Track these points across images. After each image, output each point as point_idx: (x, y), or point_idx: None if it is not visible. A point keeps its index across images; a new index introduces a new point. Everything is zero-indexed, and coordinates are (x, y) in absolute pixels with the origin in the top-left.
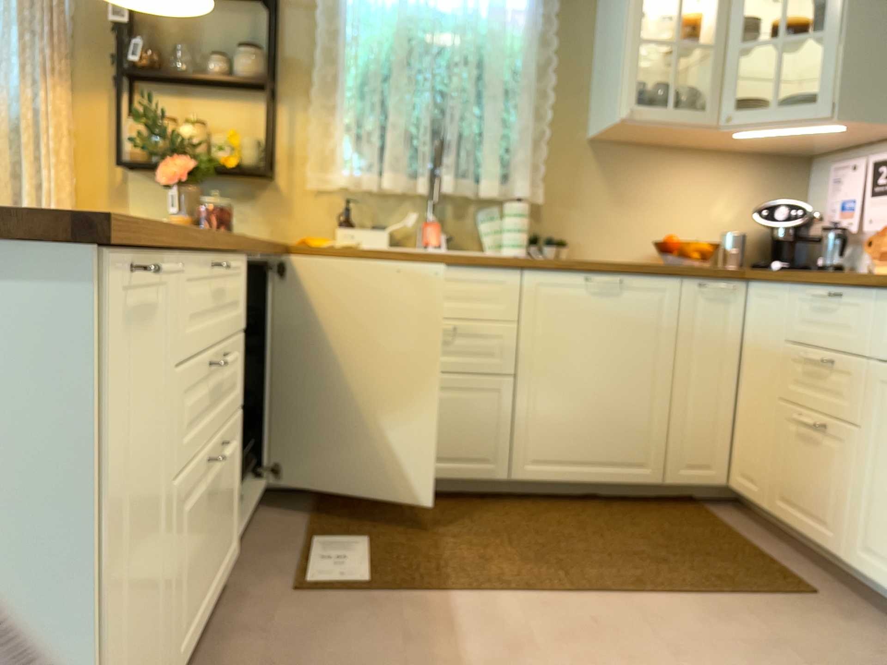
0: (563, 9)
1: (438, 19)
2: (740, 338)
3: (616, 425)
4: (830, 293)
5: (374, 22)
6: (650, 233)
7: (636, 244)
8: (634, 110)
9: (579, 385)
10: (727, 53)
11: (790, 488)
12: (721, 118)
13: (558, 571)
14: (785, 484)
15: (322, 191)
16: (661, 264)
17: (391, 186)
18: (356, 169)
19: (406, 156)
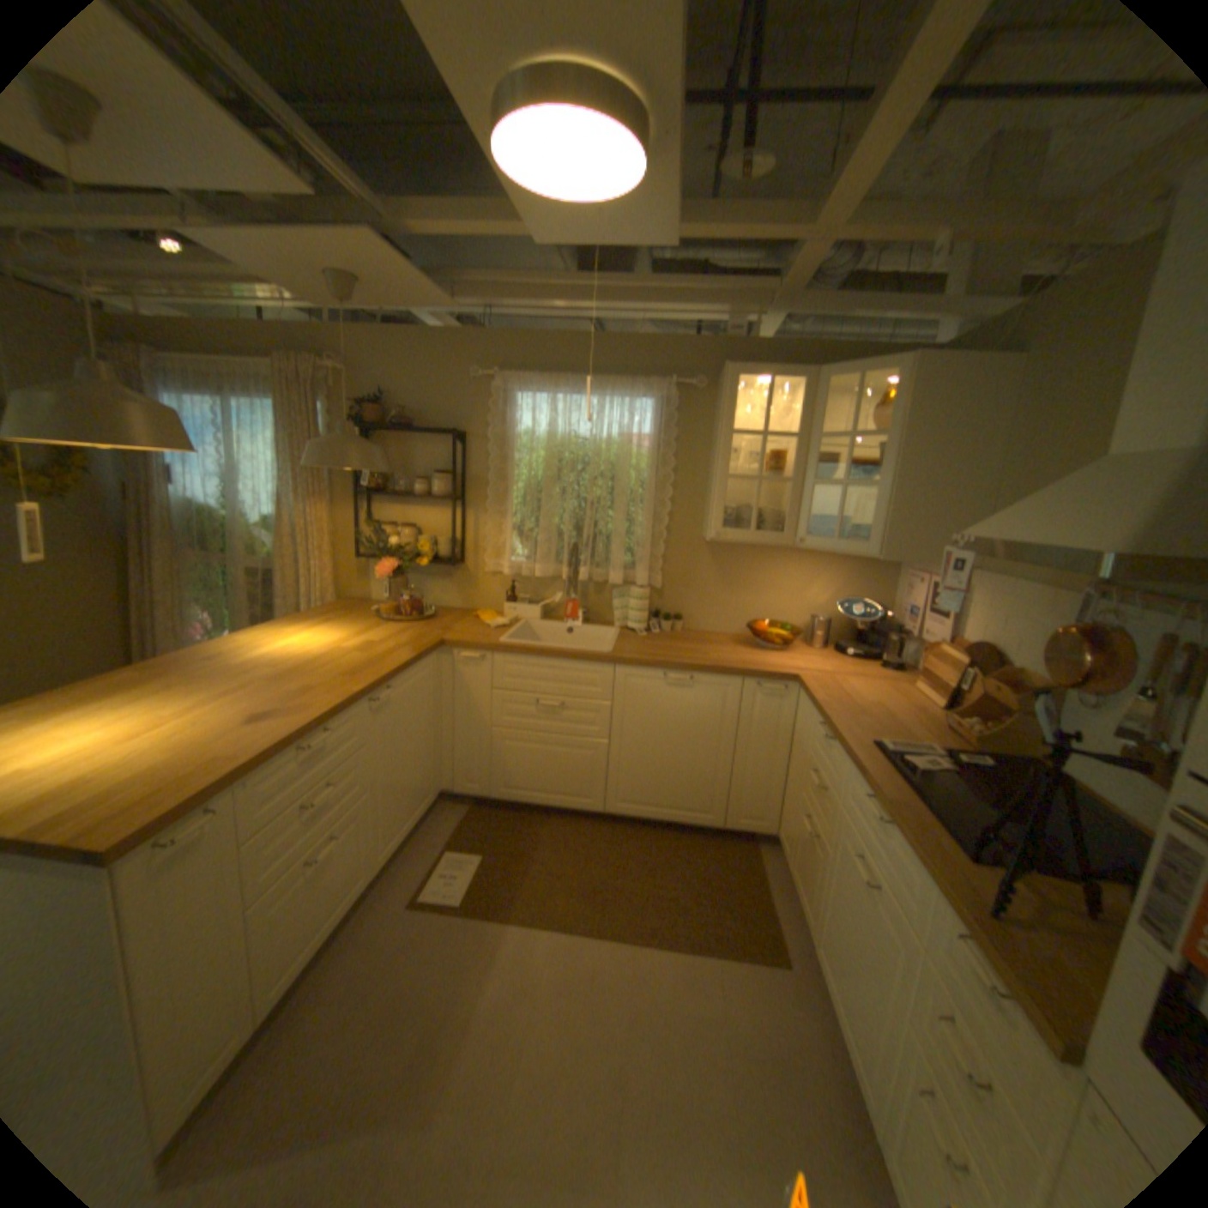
0: (683, 432)
1: (581, 446)
2: (790, 727)
3: (685, 783)
4: (825, 735)
5: (530, 451)
6: (751, 612)
7: (739, 619)
8: (719, 534)
9: (657, 751)
10: (804, 485)
11: (799, 865)
12: (796, 539)
13: (599, 911)
14: (798, 860)
15: (496, 572)
16: (728, 664)
17: (540, 577)
18: (520, 558)
19: (553, 552)
